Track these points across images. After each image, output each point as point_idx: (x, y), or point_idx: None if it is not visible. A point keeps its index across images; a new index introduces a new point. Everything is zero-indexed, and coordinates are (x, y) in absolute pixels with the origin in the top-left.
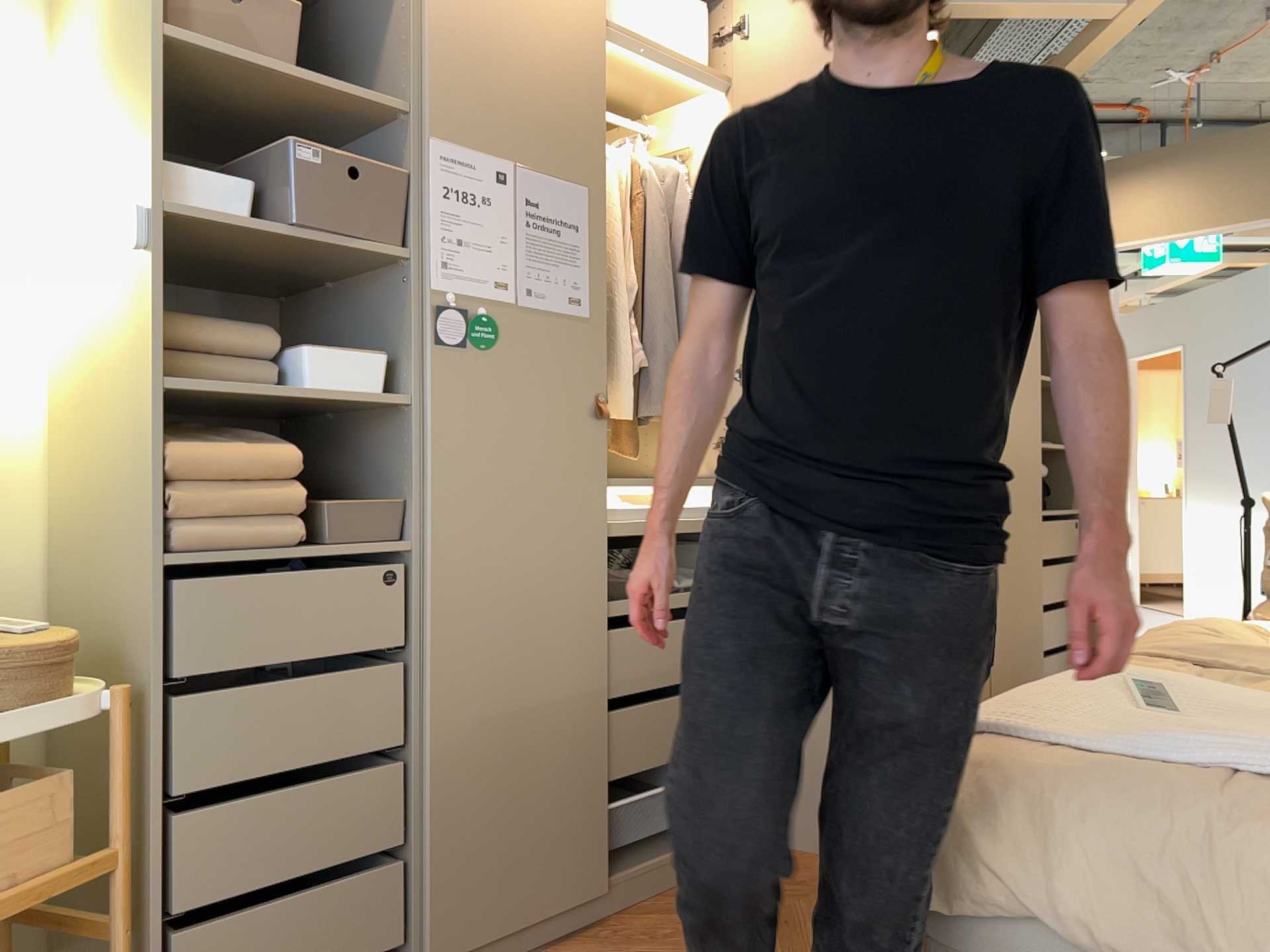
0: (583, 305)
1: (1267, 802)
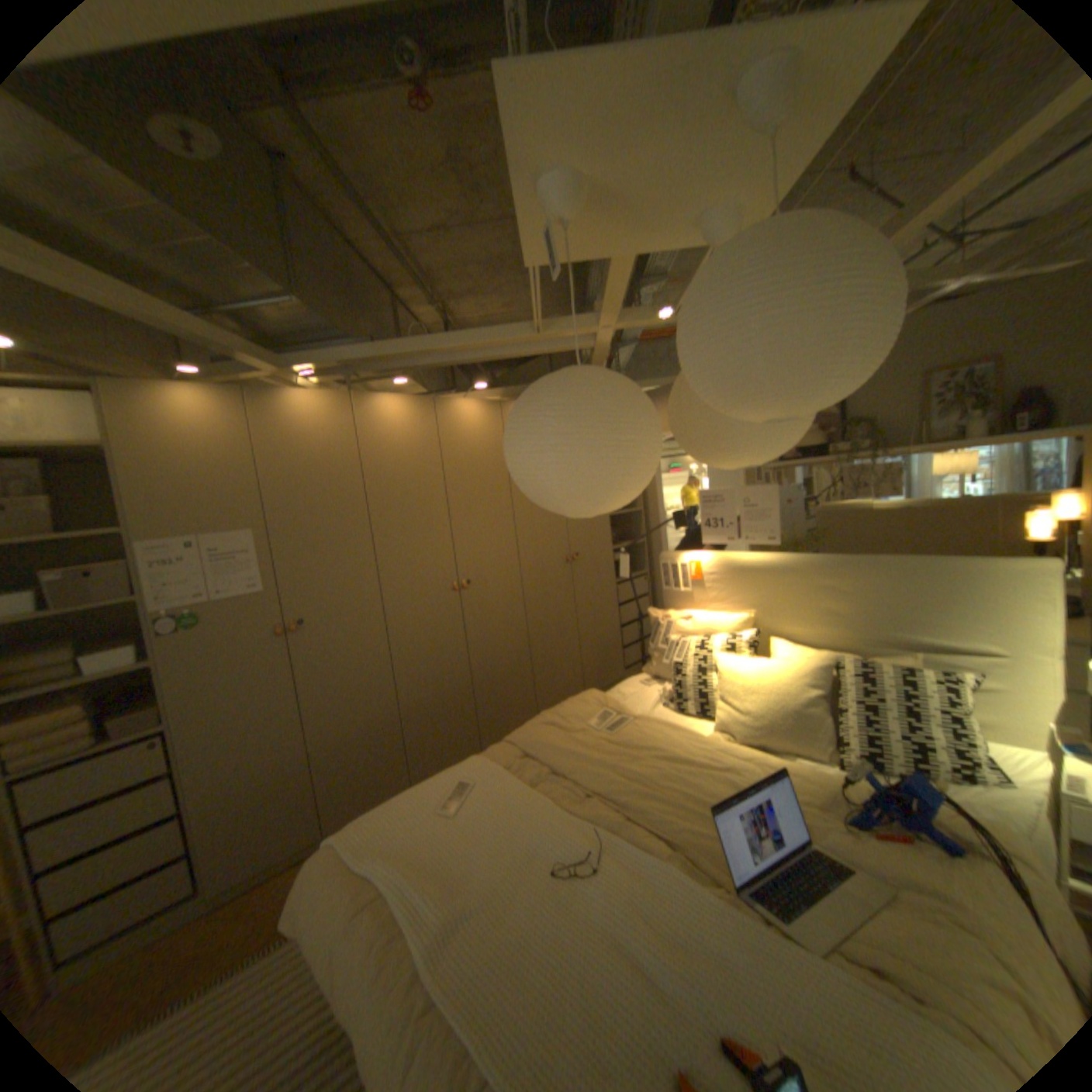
0: (257, 588)
1: (374, 914)
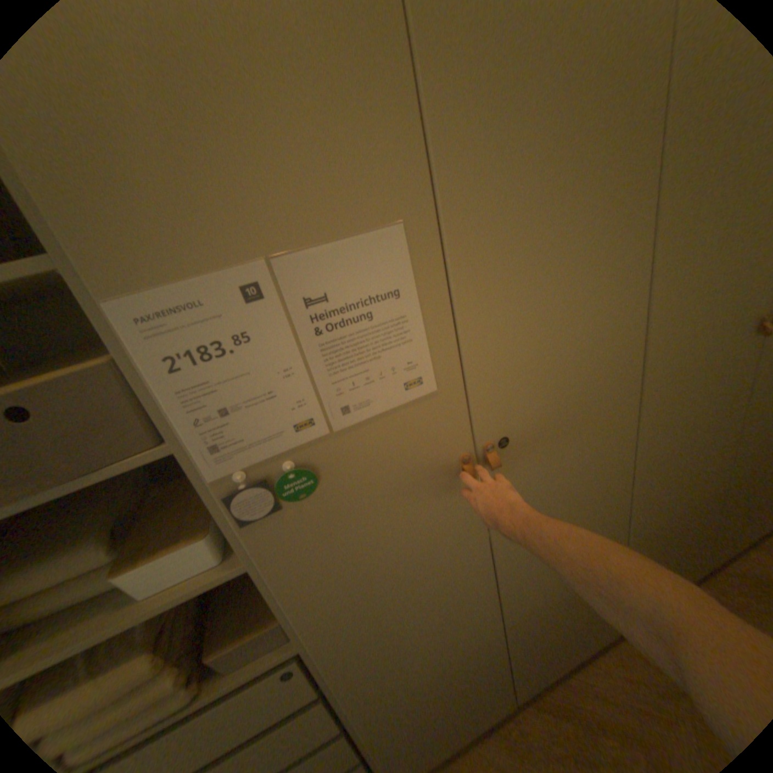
0: (426, 381)
1: None
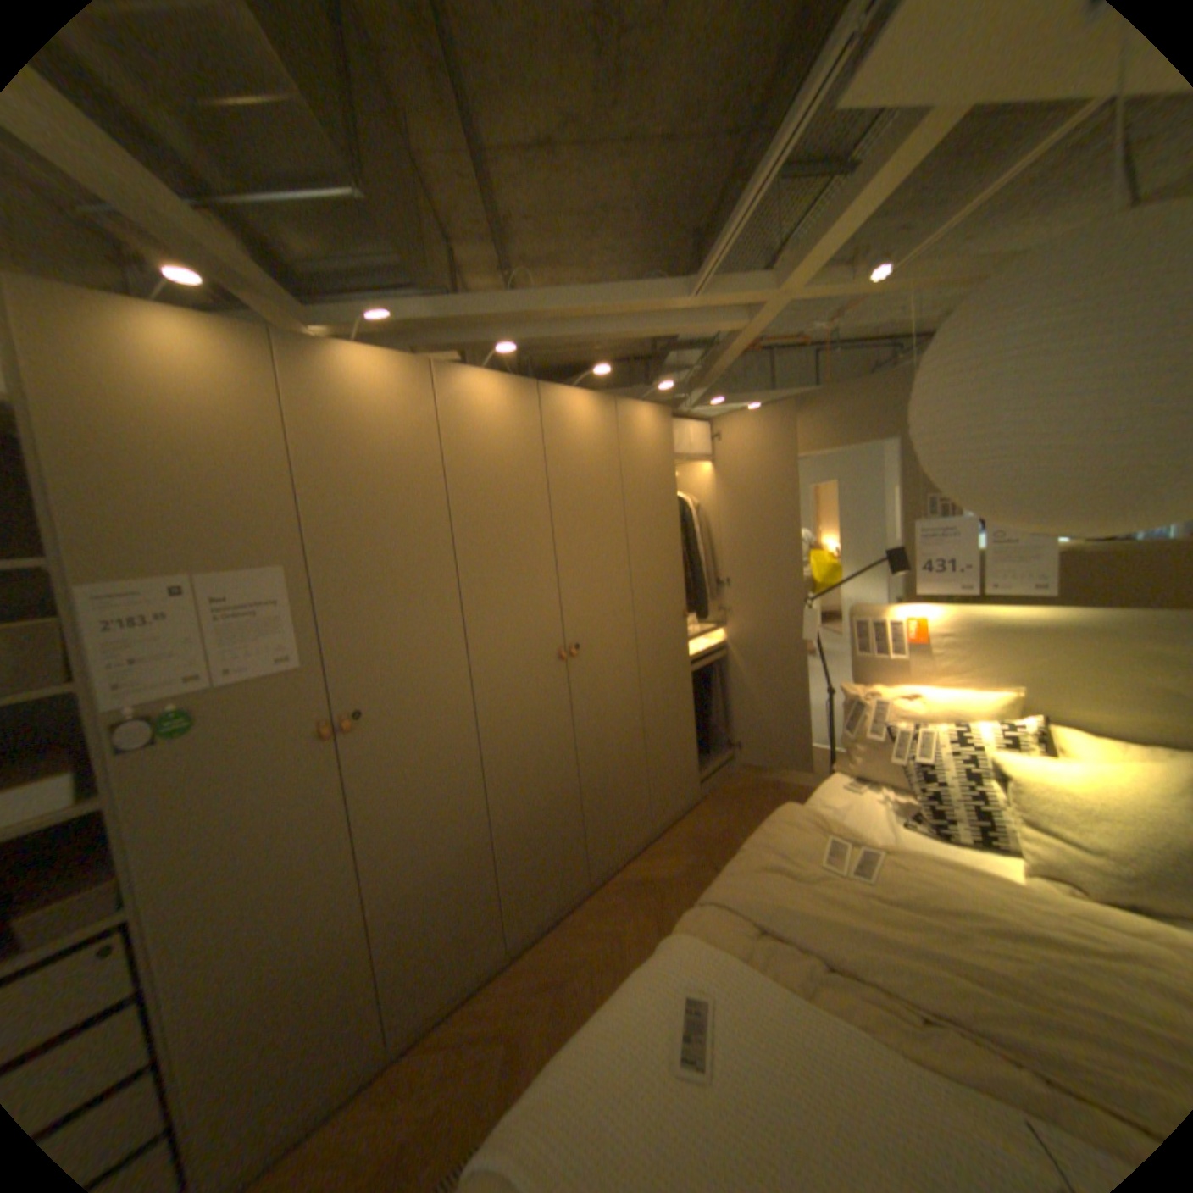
0: (293, 661)
1: None
